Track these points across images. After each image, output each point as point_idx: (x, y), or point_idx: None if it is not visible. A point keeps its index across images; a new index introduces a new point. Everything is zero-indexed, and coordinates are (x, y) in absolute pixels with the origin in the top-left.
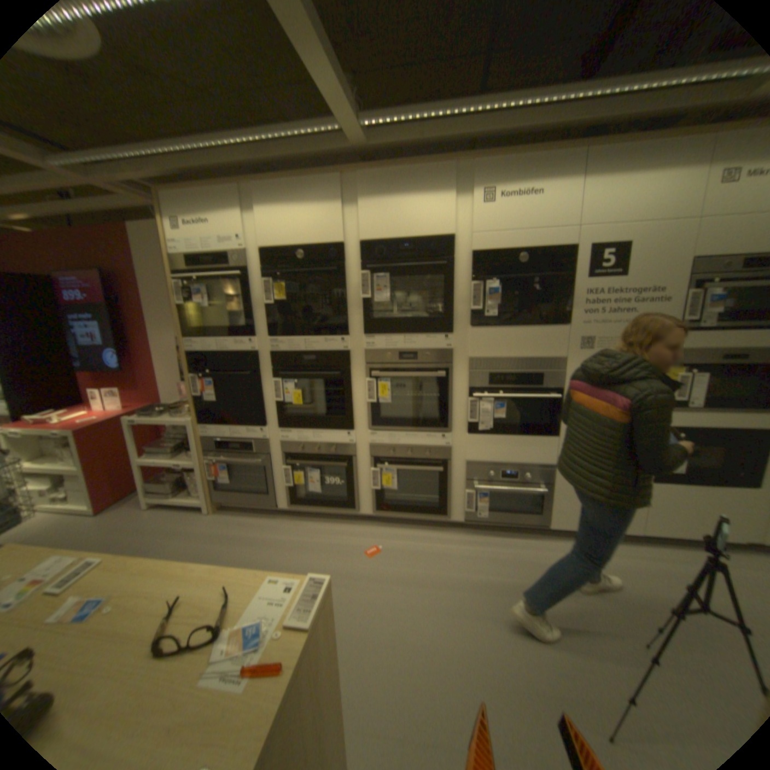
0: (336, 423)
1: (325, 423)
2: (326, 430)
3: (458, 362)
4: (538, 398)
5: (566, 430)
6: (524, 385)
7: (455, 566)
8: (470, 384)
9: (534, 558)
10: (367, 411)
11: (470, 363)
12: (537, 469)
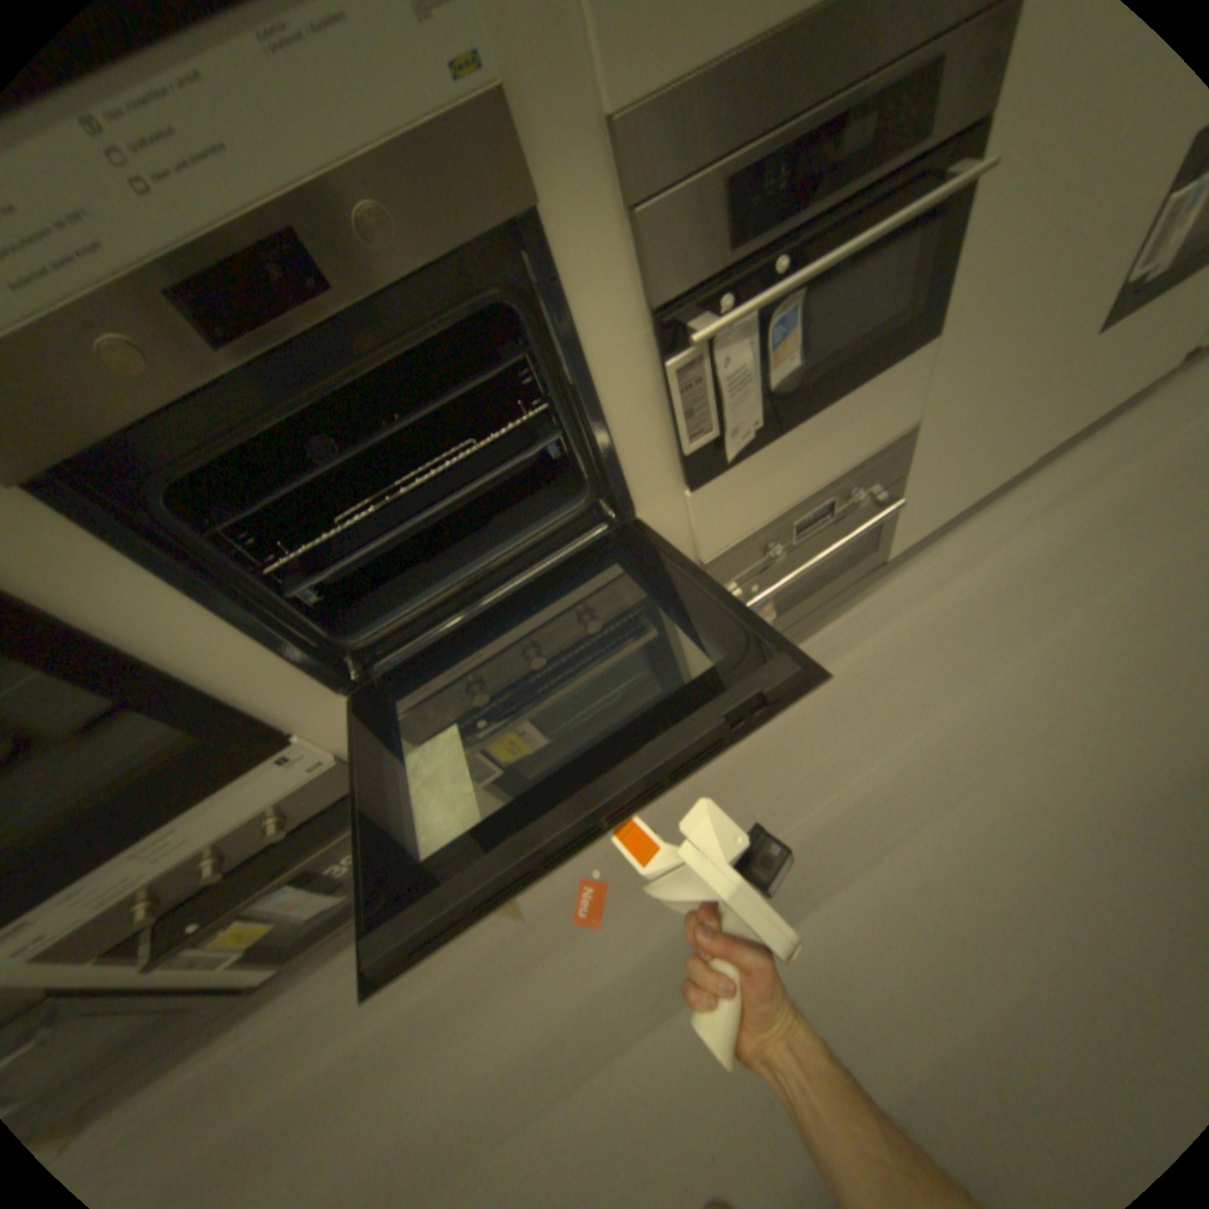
0: (189, 778)
1: (140, 810)
2: (170, 817)
3: (560, 177)
4: (925, 206)
5: (961, 297)
6: (862, 170)
7: (779, 791)
8: (655, 287)
9: (890, 646)
10: (277, 659)
11: (625, 147)
12: (875, 461)
